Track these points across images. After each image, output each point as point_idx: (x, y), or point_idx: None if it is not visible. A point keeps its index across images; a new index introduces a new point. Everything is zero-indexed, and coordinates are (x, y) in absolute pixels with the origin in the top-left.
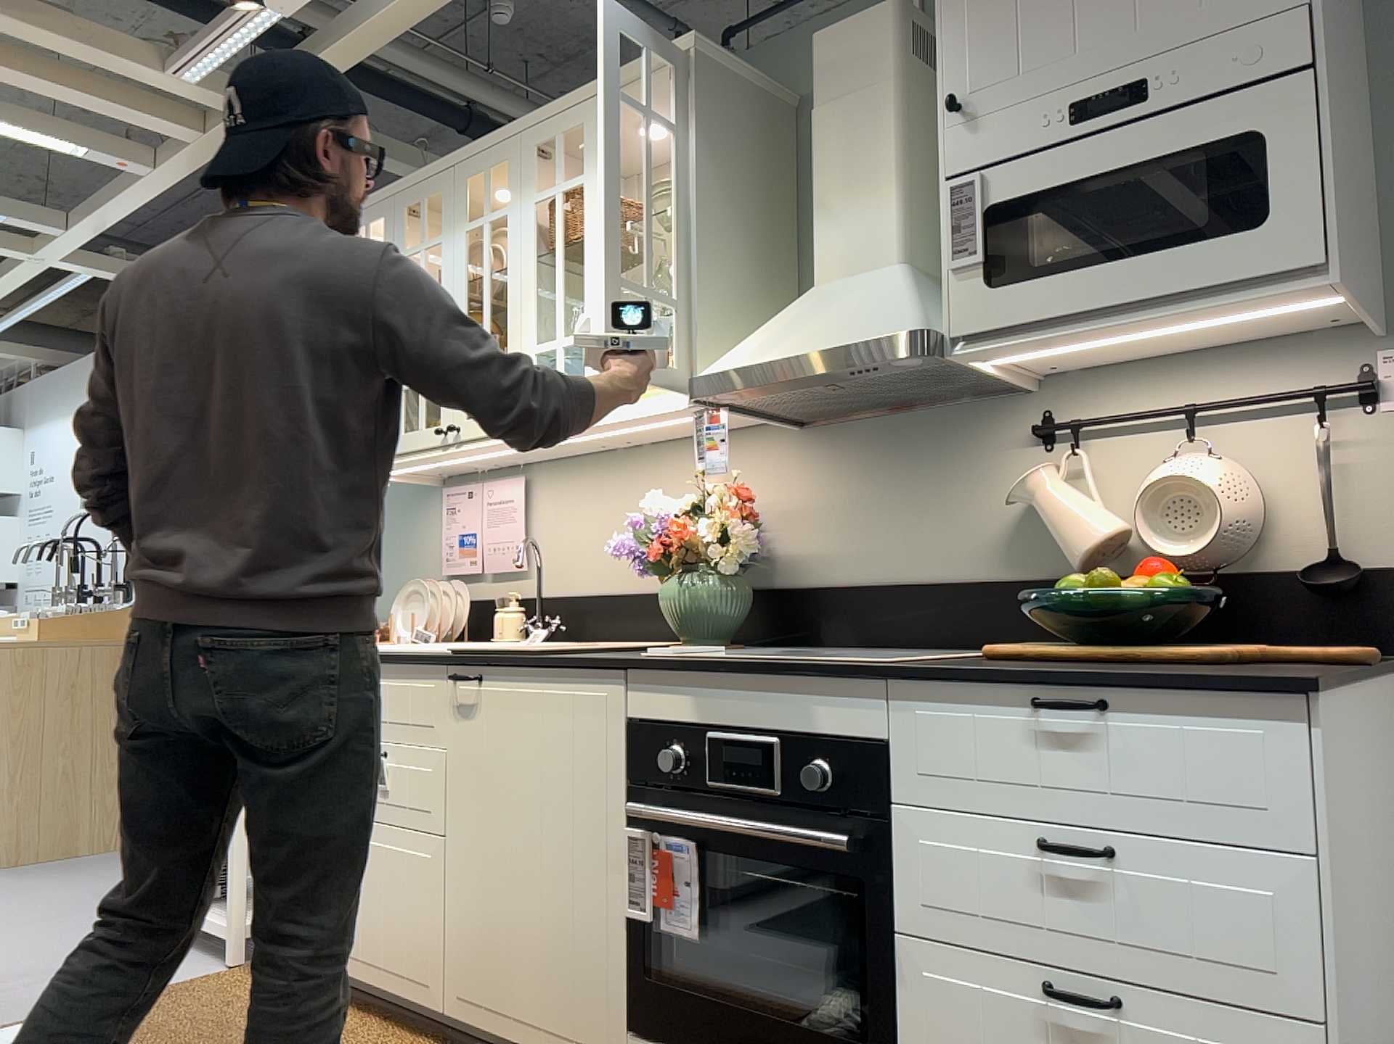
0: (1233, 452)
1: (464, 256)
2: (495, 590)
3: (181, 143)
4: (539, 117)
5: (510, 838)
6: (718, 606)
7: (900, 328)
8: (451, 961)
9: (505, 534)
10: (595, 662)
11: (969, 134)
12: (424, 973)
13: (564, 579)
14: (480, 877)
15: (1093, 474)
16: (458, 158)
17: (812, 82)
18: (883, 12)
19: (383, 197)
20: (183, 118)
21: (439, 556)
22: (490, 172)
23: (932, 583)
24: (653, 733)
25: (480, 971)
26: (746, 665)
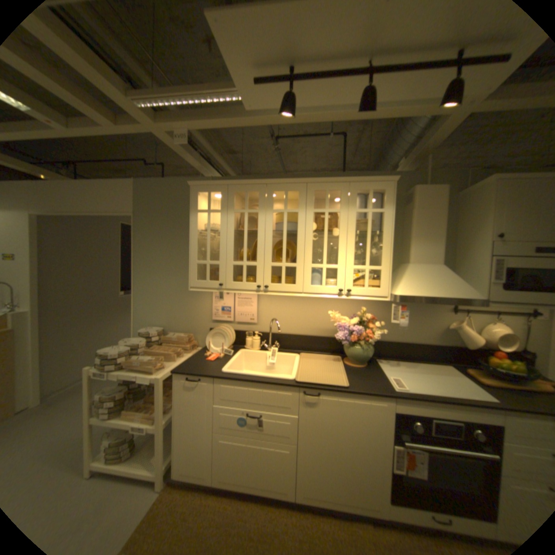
0: (505, 323)
1: (272, 221)
2: (240, 327)
3: (97, 123)
4: (318, 180)
5: (335, 447)
6: (367, 353)
7: (478, 296)
8: (301, 486)
9: (248, 310)
10: (385, 396)
11: (504, 245)
12: (285, 490)
13: (274, 327)
14: (318, 460)
15: (474, 324)
16: (270, 181)
17: (416, 199)
18: (445, 186)
19: (220, 183)
20: (105, 112)
21: (209, 312)
22: (288, 192)
23: (418, 344)
24: (407, 418)
25: (317, 489)
26: (454, 403)
